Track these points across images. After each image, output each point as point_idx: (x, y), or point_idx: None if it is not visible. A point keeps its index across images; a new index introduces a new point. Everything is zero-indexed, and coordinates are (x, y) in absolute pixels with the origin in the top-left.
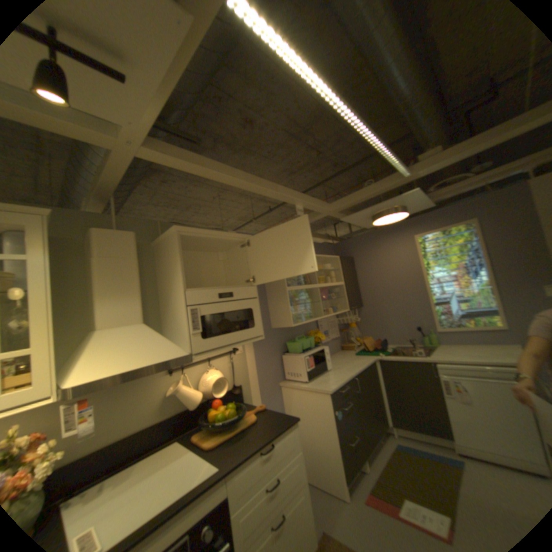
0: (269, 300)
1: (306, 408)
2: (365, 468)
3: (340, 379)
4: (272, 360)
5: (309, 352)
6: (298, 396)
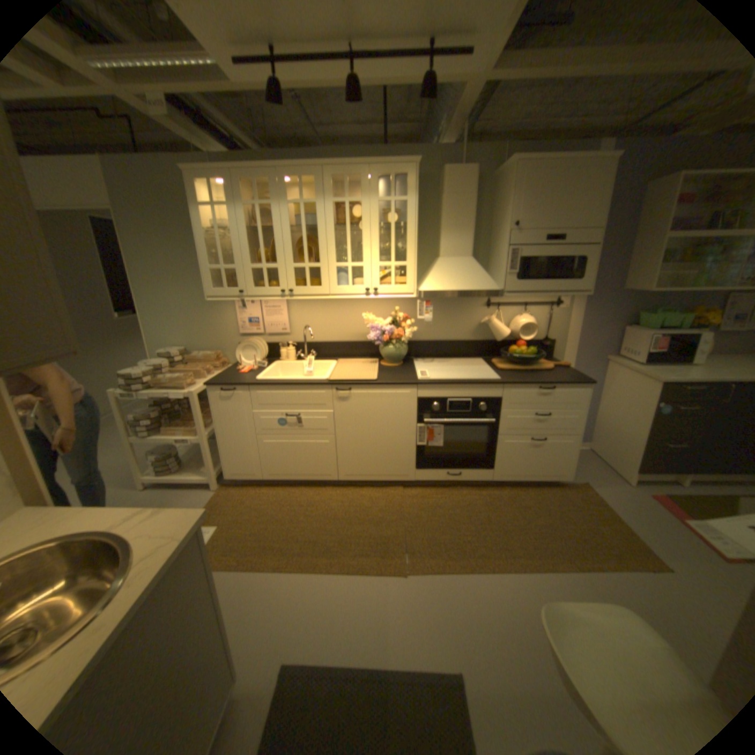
0: (636, 250)
1: (628, 389)
2: (686, 481)
3: (700, 375)
4: (608, 327)
5: (669, 332)
6: (625, 375)
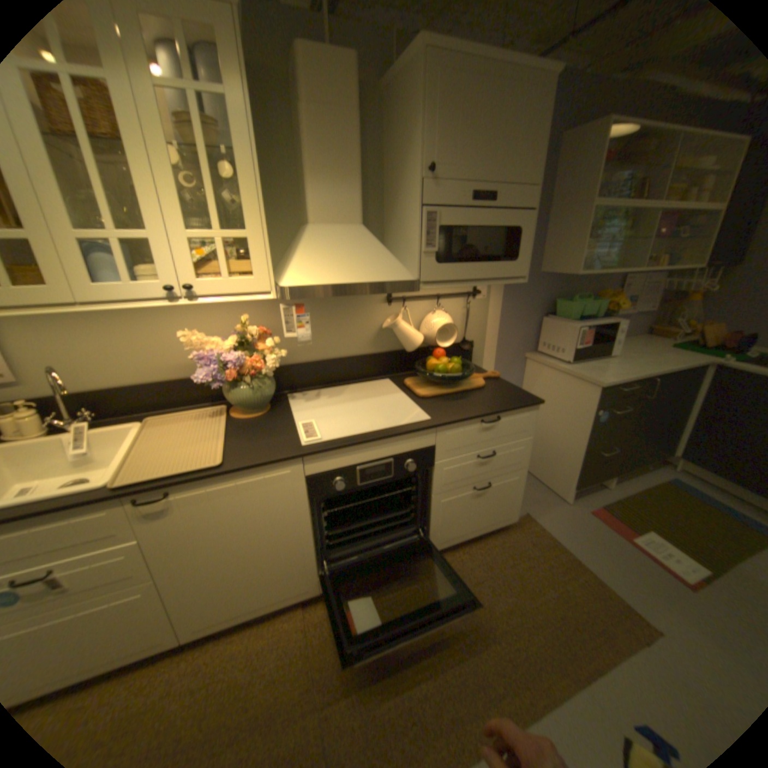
0: (553, 222)
1: (555, 393)
2: (611, 483)
3: (628, 371)
4: (525, 319)
5: (591, 322)
6: (549, 376)
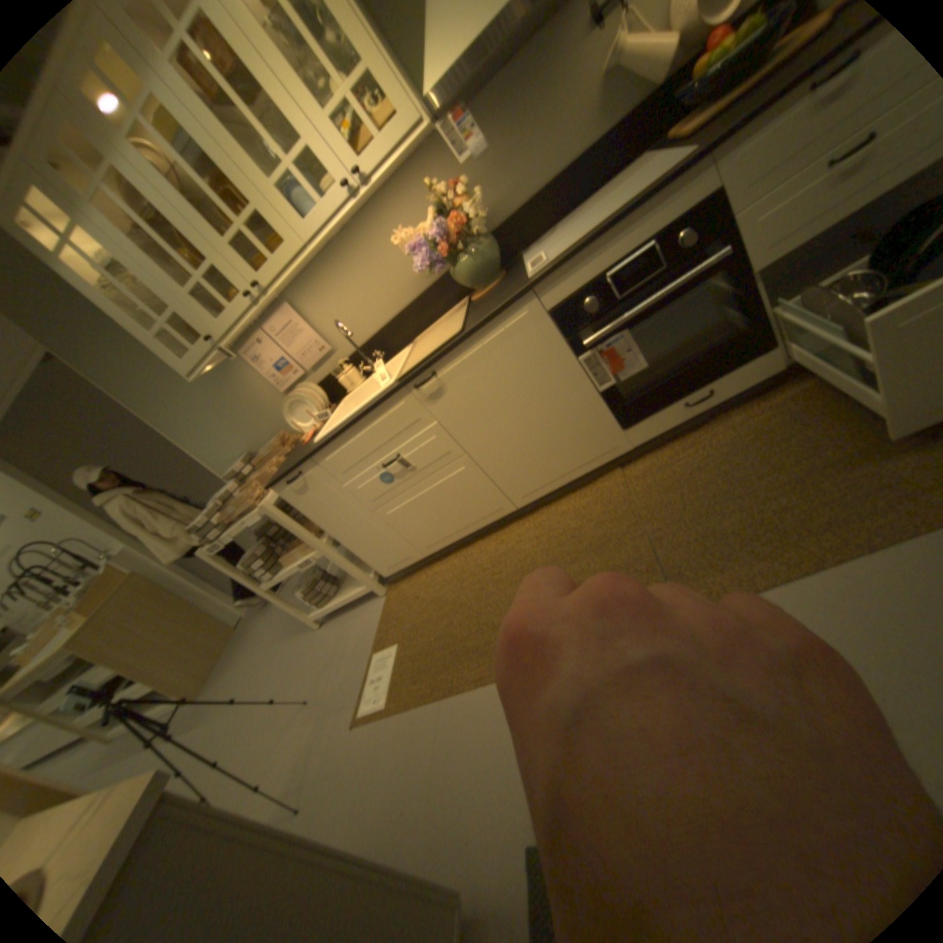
0: None
1: None
2: None
3: None
4: None
5: None
6: None
